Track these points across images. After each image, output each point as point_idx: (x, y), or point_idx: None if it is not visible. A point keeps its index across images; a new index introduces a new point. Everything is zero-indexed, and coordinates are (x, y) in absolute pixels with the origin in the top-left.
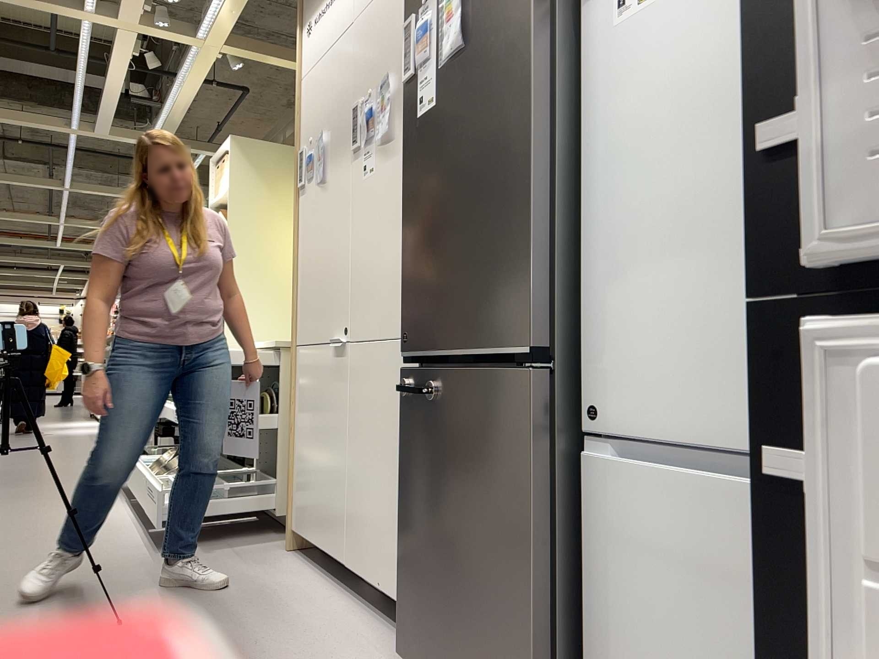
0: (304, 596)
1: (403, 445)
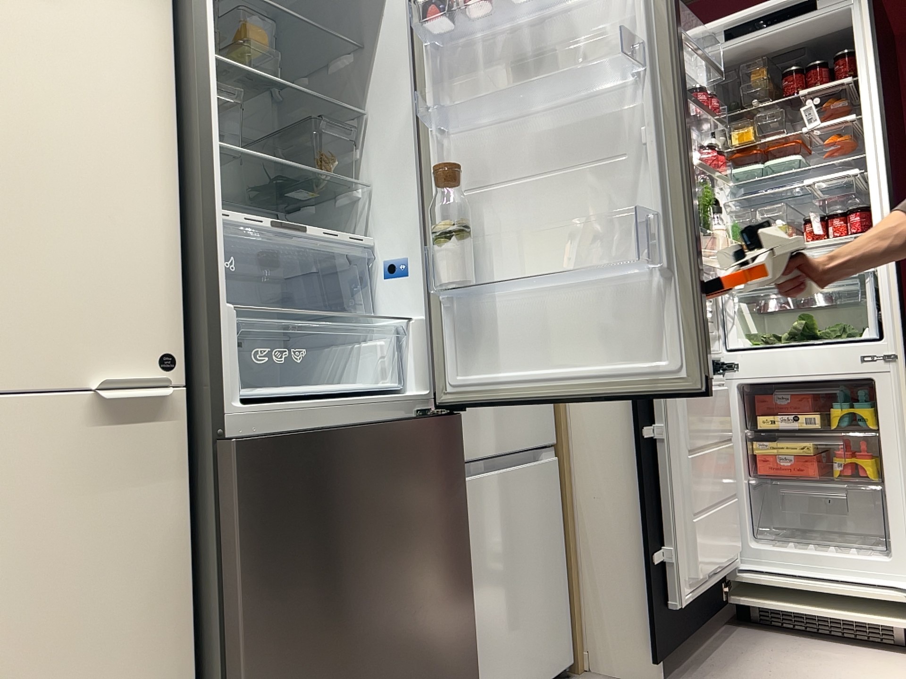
0: None
1: (251, 563)
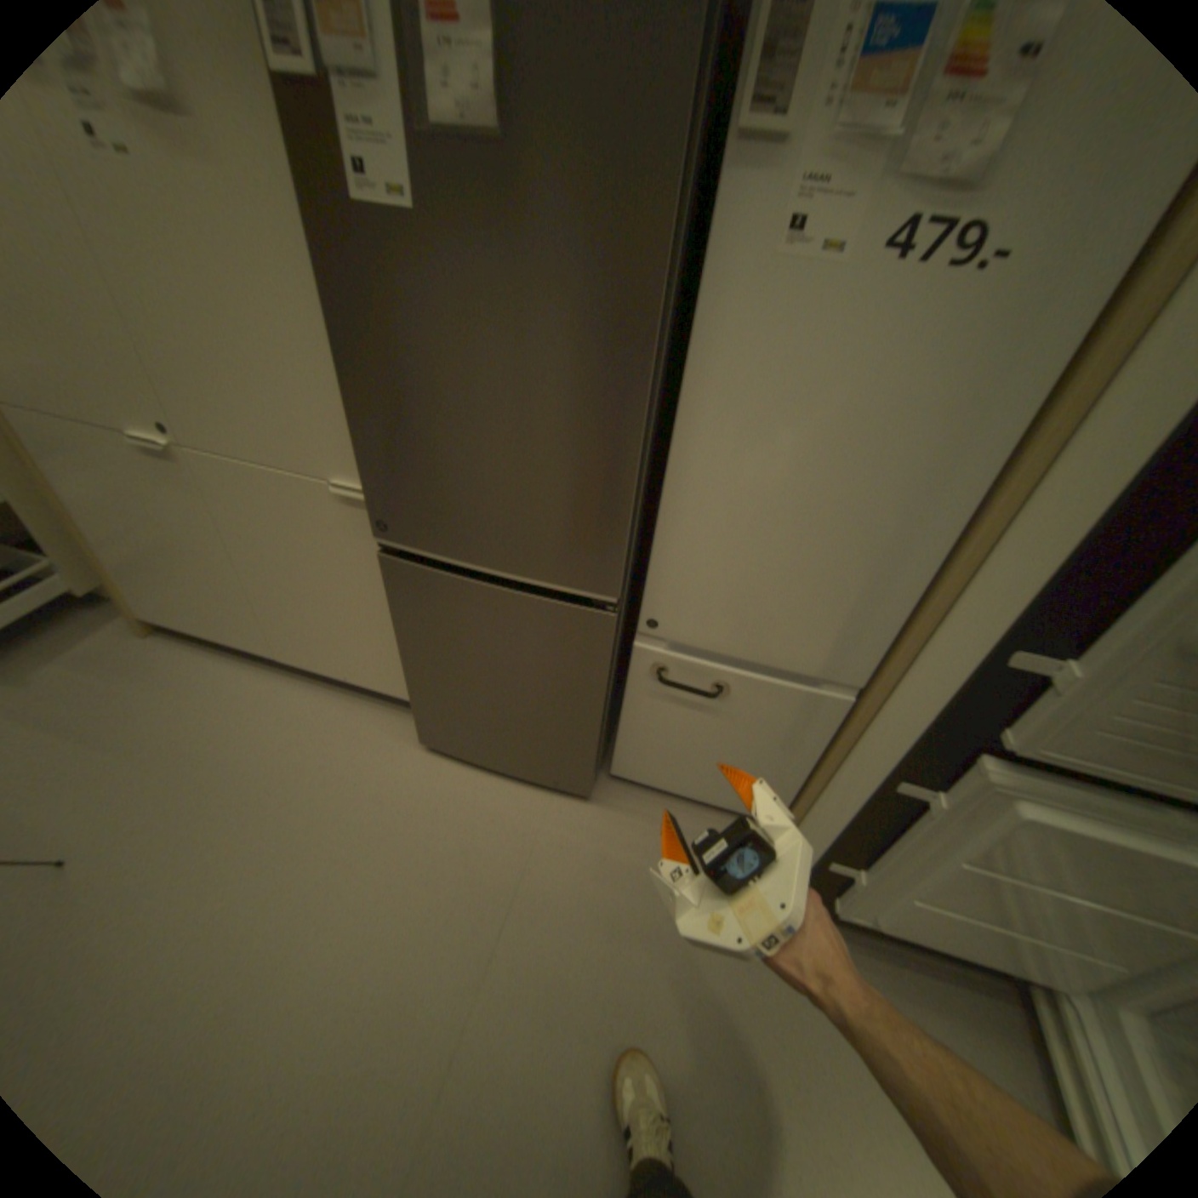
0: (245, 699)
1: (402, 617)
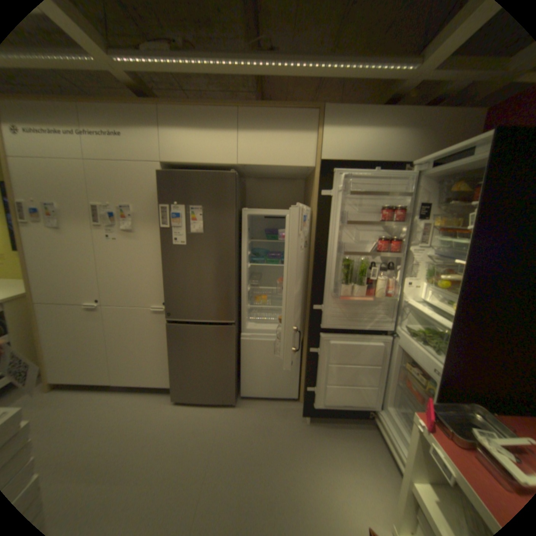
0: (95, 404)
1: (170, 345)
